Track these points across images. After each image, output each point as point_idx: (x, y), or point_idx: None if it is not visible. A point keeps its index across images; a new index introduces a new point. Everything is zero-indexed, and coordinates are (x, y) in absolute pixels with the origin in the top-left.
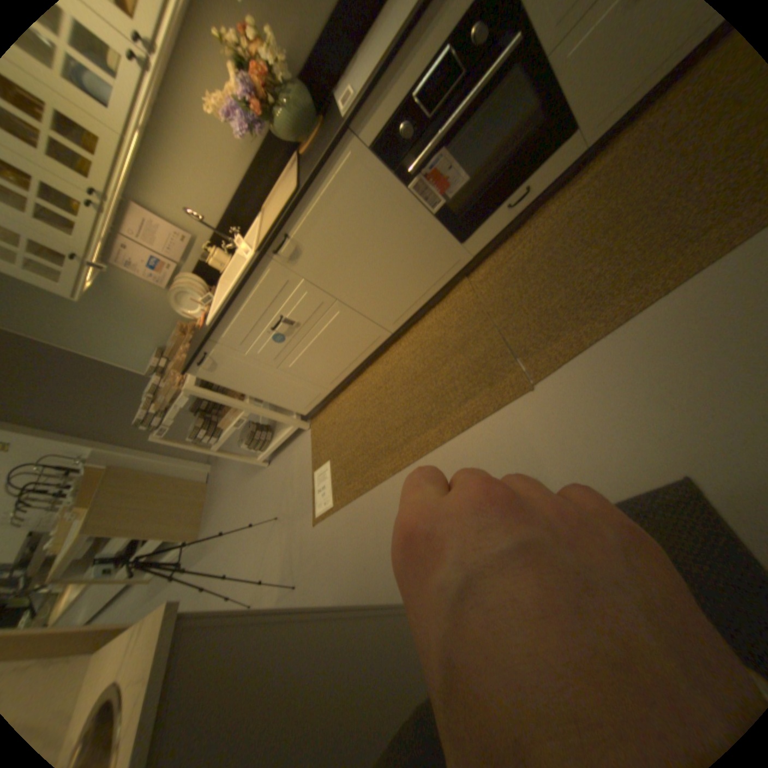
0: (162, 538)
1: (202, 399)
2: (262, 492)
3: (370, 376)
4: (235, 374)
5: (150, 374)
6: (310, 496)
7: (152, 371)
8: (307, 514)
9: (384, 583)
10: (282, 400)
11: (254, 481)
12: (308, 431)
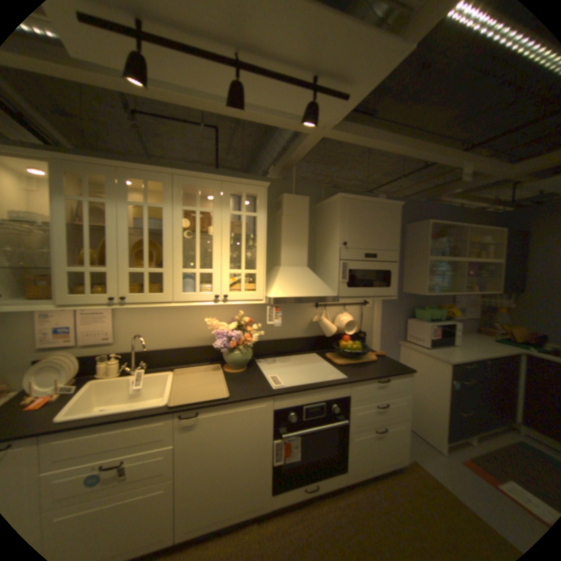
0: None
1: None
2: None
3: None
4: None
5: None
6: None
7: None
8: None
9: None
10: None
11: None
12: None
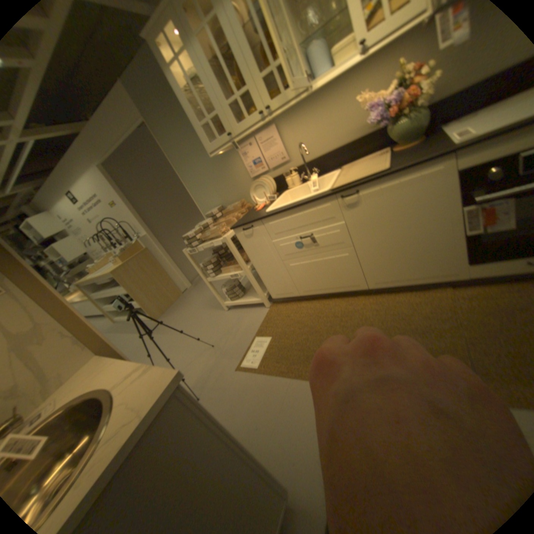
0: (142, 305)
1: (222, 247)
2: (213, 322)
3: (332, 303)
4: (256, 247)
5: (207, 215)
6: (244, 348)
7: (210, 214)
8: (235, 358)
9: (266, 450)
10: (268, 279)
11: (211, 312)
12: (266, 308)
